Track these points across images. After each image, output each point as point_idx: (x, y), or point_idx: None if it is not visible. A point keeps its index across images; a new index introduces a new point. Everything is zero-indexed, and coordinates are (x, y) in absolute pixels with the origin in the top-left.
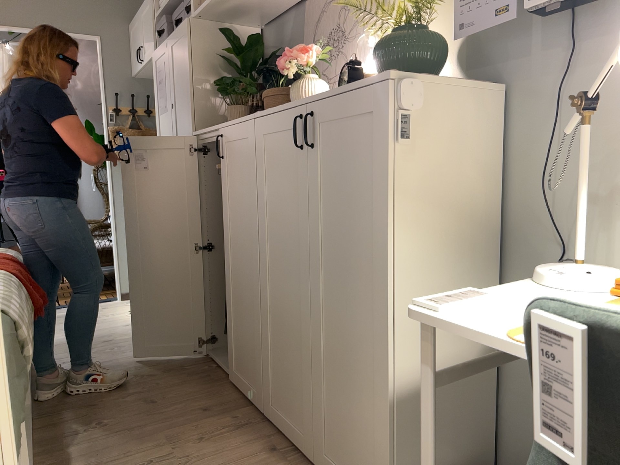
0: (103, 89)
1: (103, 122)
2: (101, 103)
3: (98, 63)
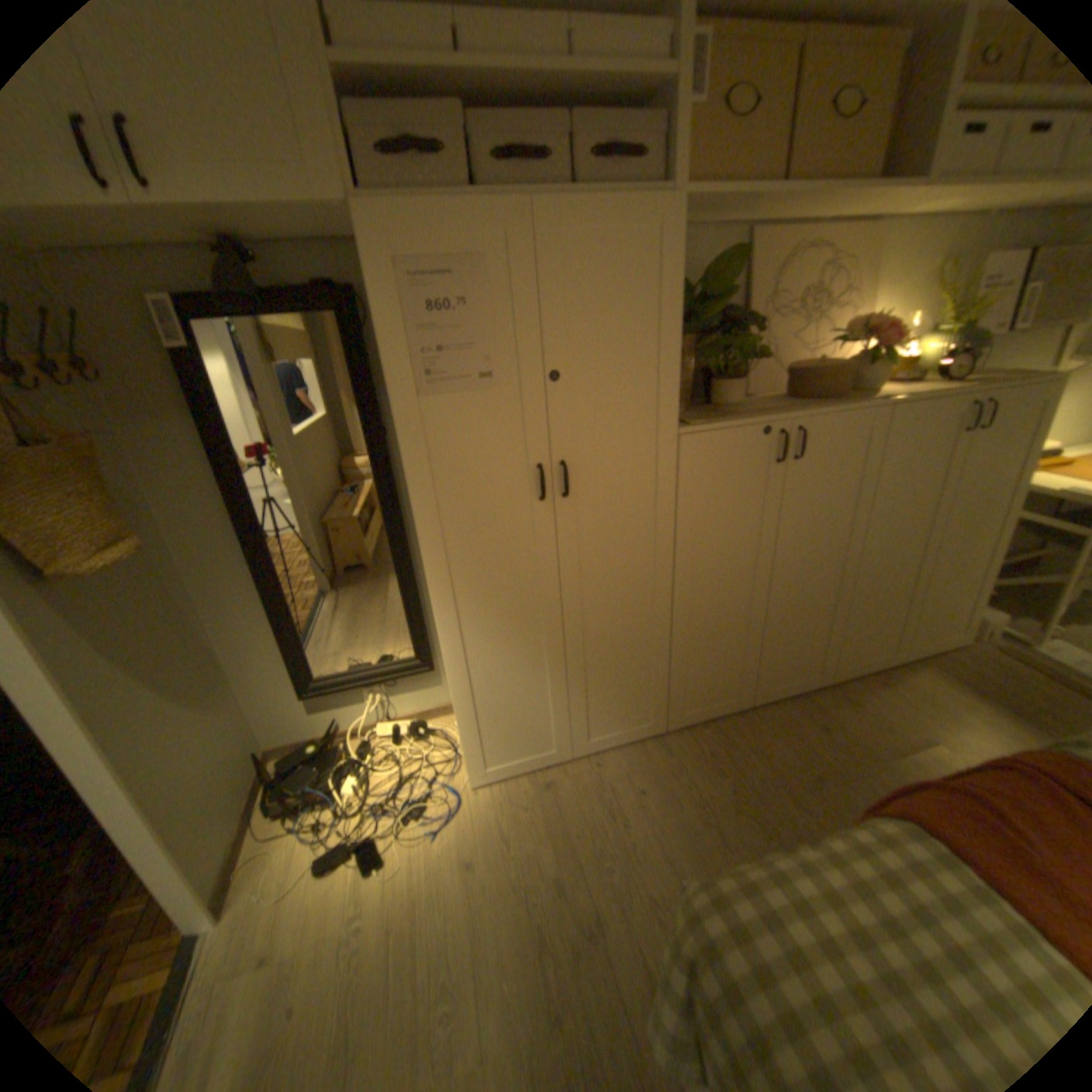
0: None
1: None
2: None
3: None
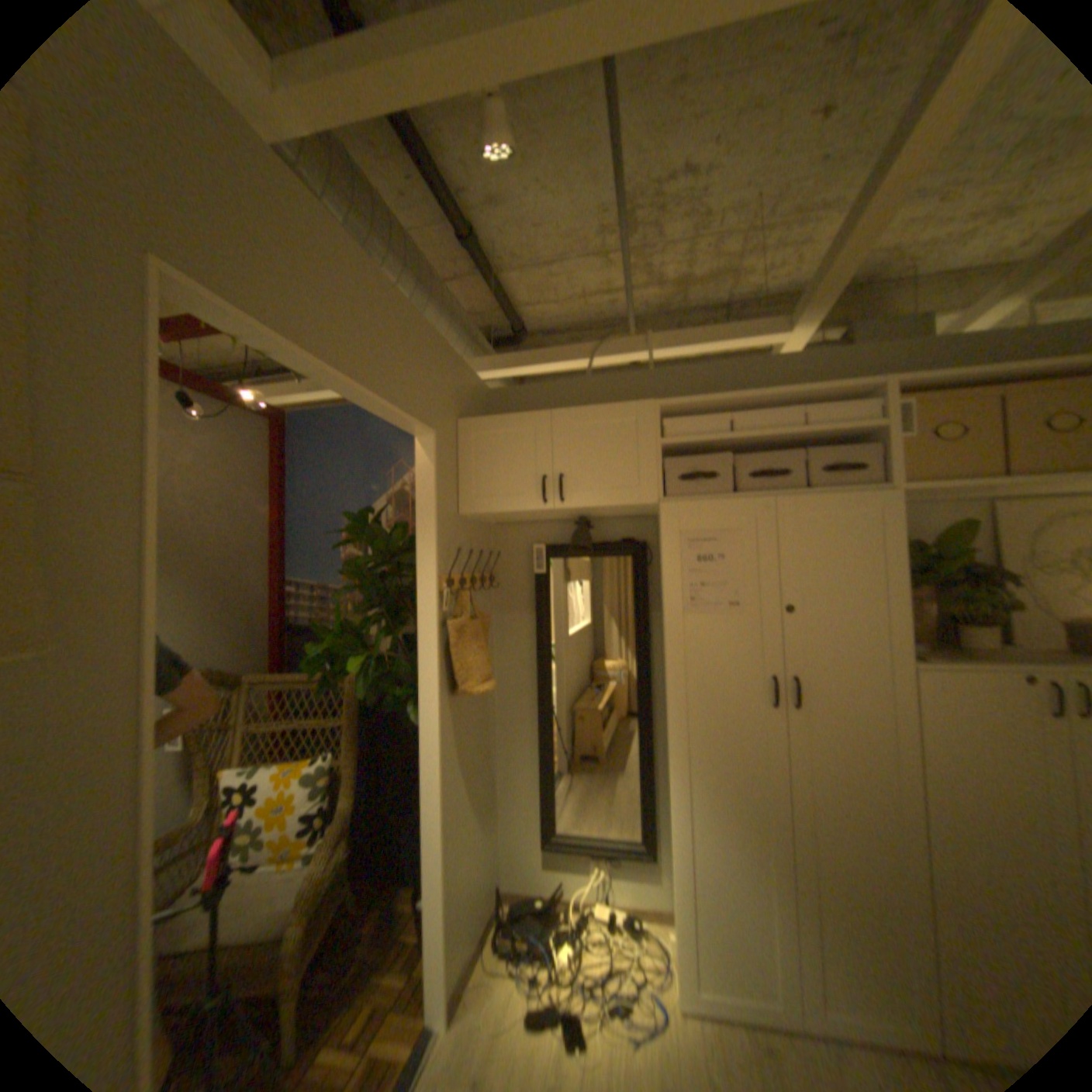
0: (435, 540)
1: (427, 609)
2: (419, 568)
3: (425, 486)
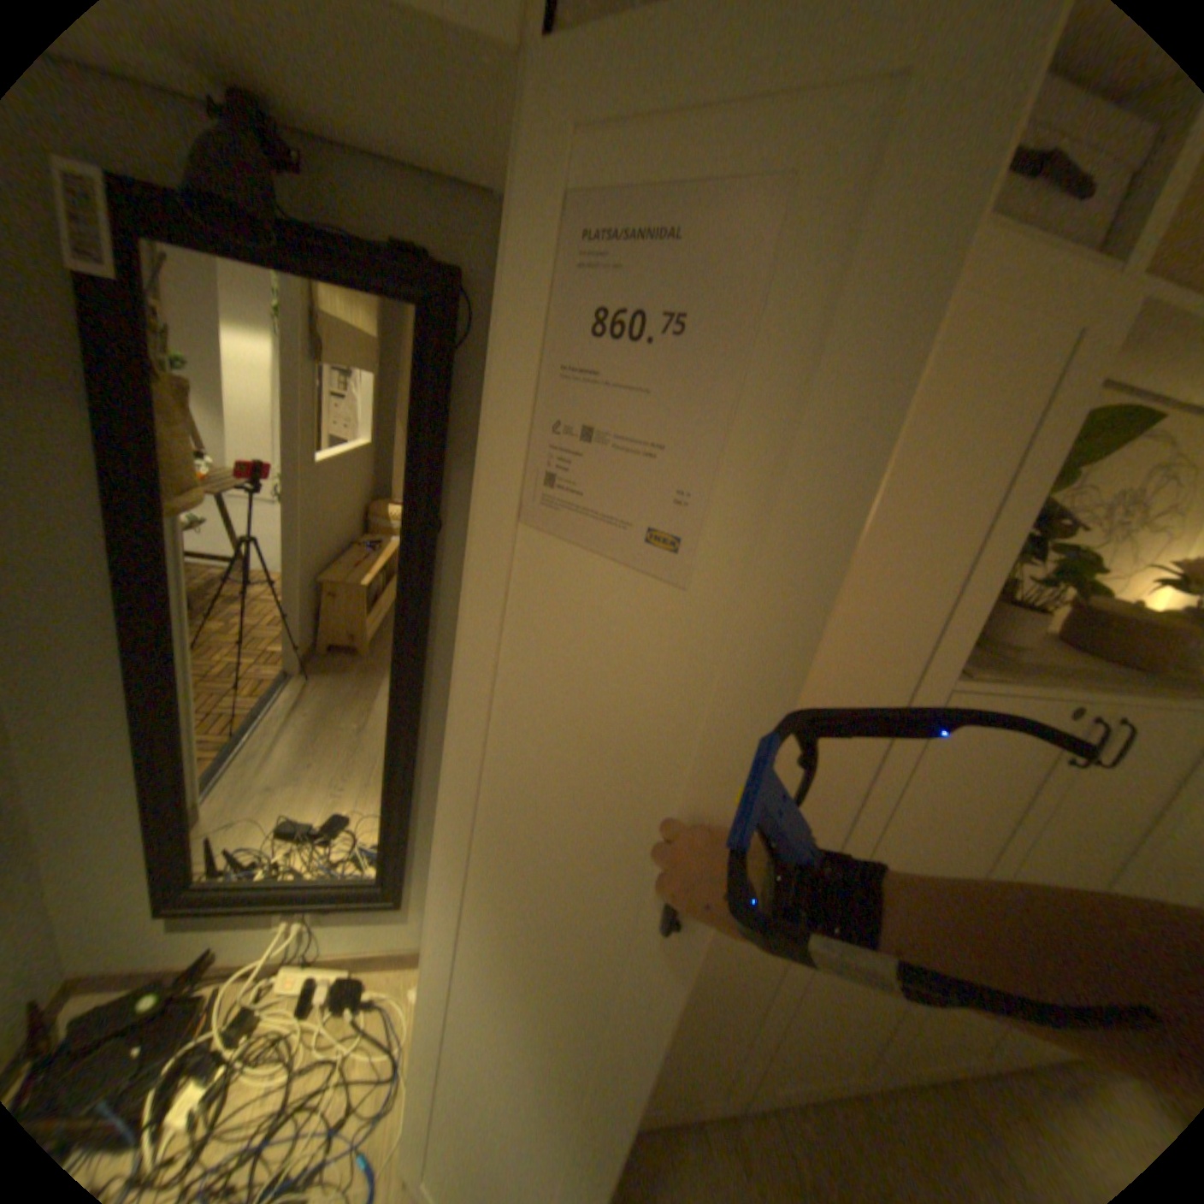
0: None
1: None
2: None
3: None
